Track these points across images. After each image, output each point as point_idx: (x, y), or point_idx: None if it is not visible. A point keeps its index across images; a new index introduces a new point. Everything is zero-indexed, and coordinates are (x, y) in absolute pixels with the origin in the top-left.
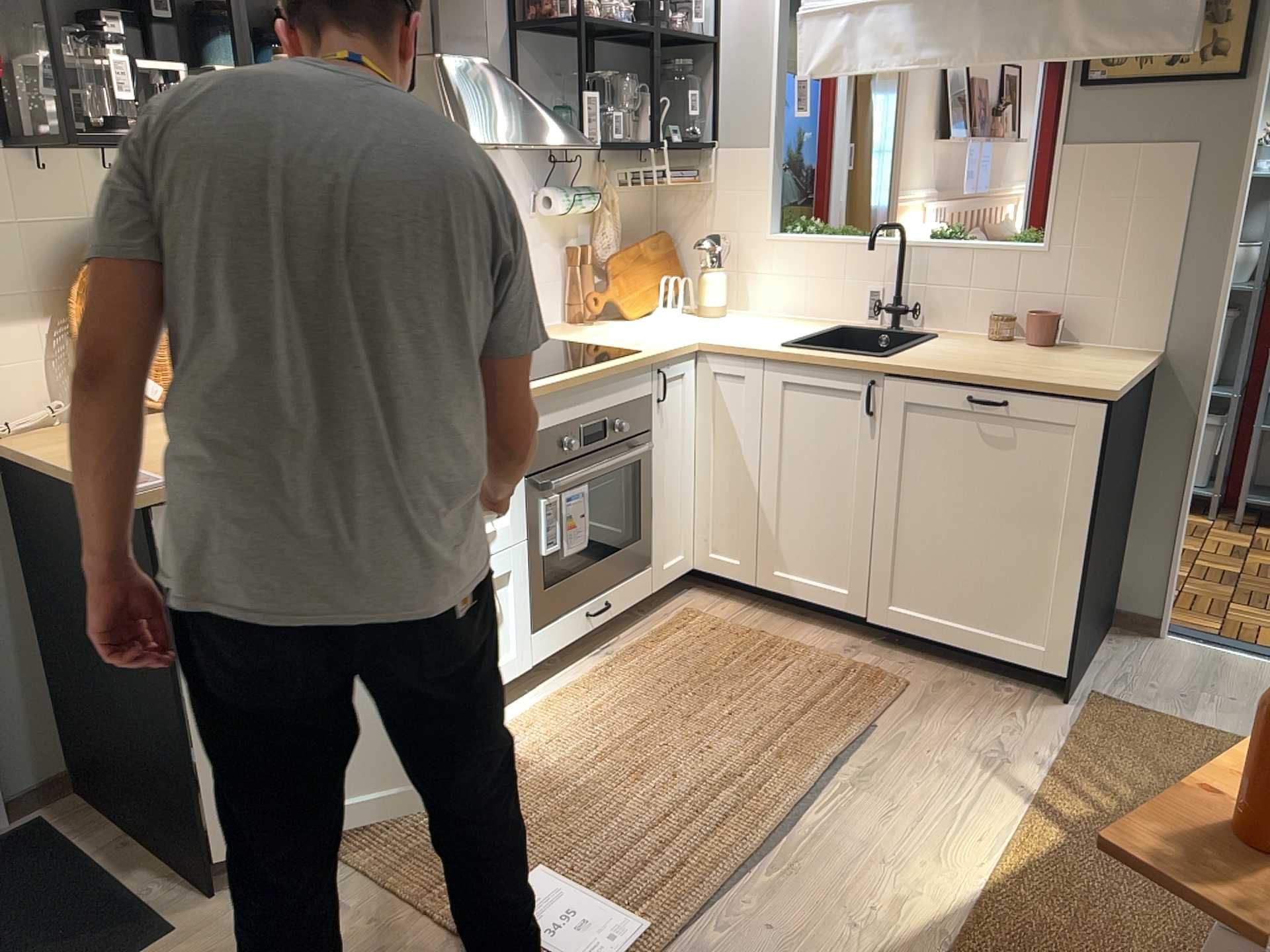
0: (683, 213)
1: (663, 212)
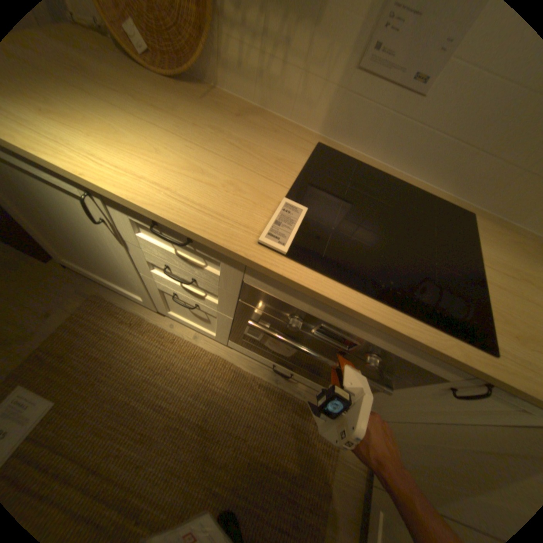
0: None
1: None
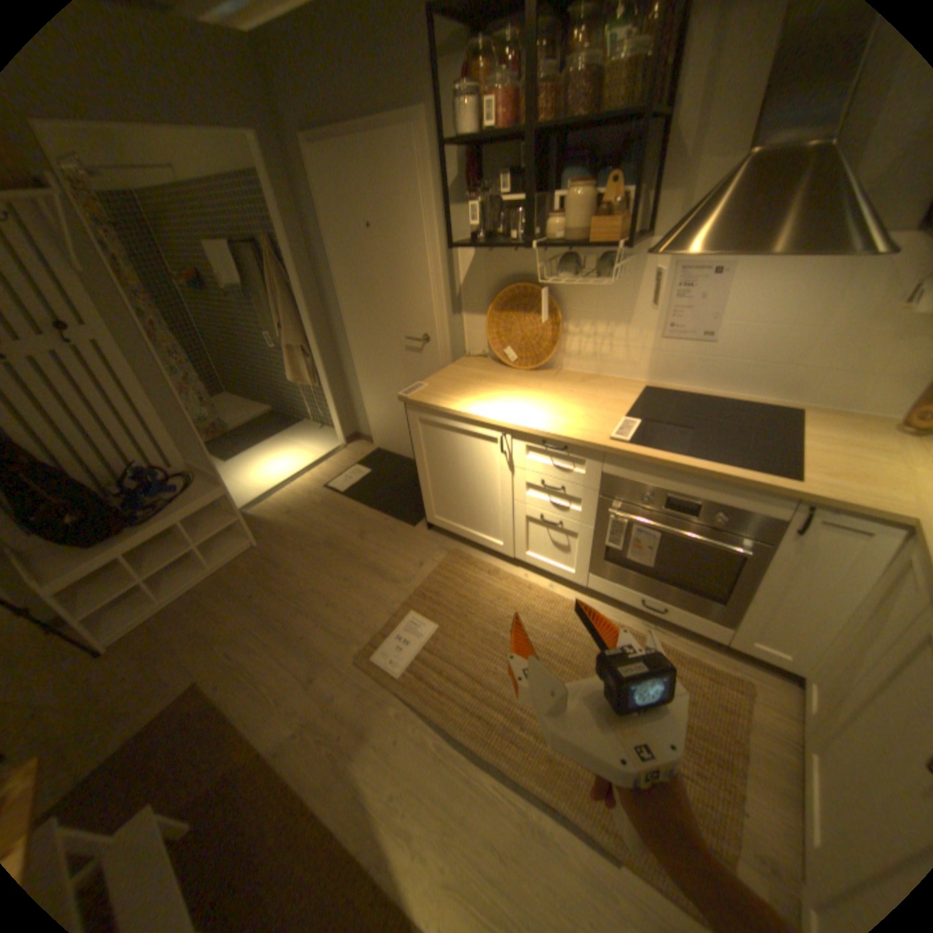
0: None
1: None
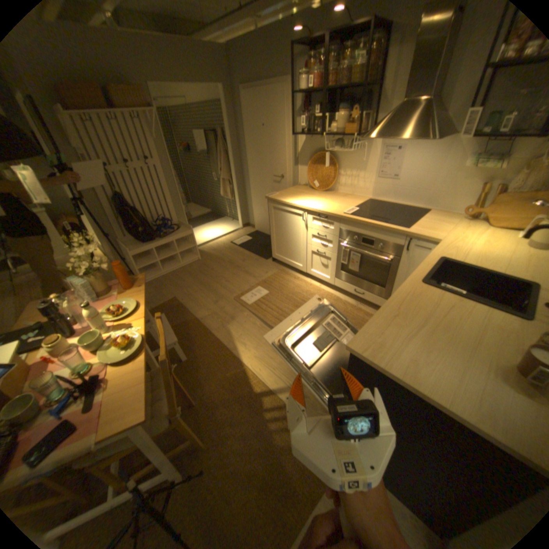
0: None
1: None
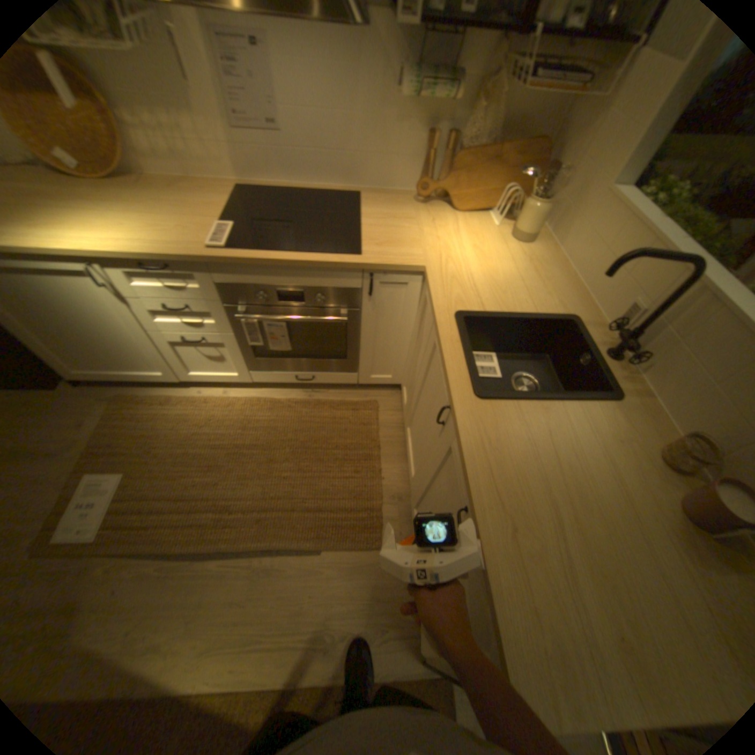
0: (579, 123)
1: (570, 115)
